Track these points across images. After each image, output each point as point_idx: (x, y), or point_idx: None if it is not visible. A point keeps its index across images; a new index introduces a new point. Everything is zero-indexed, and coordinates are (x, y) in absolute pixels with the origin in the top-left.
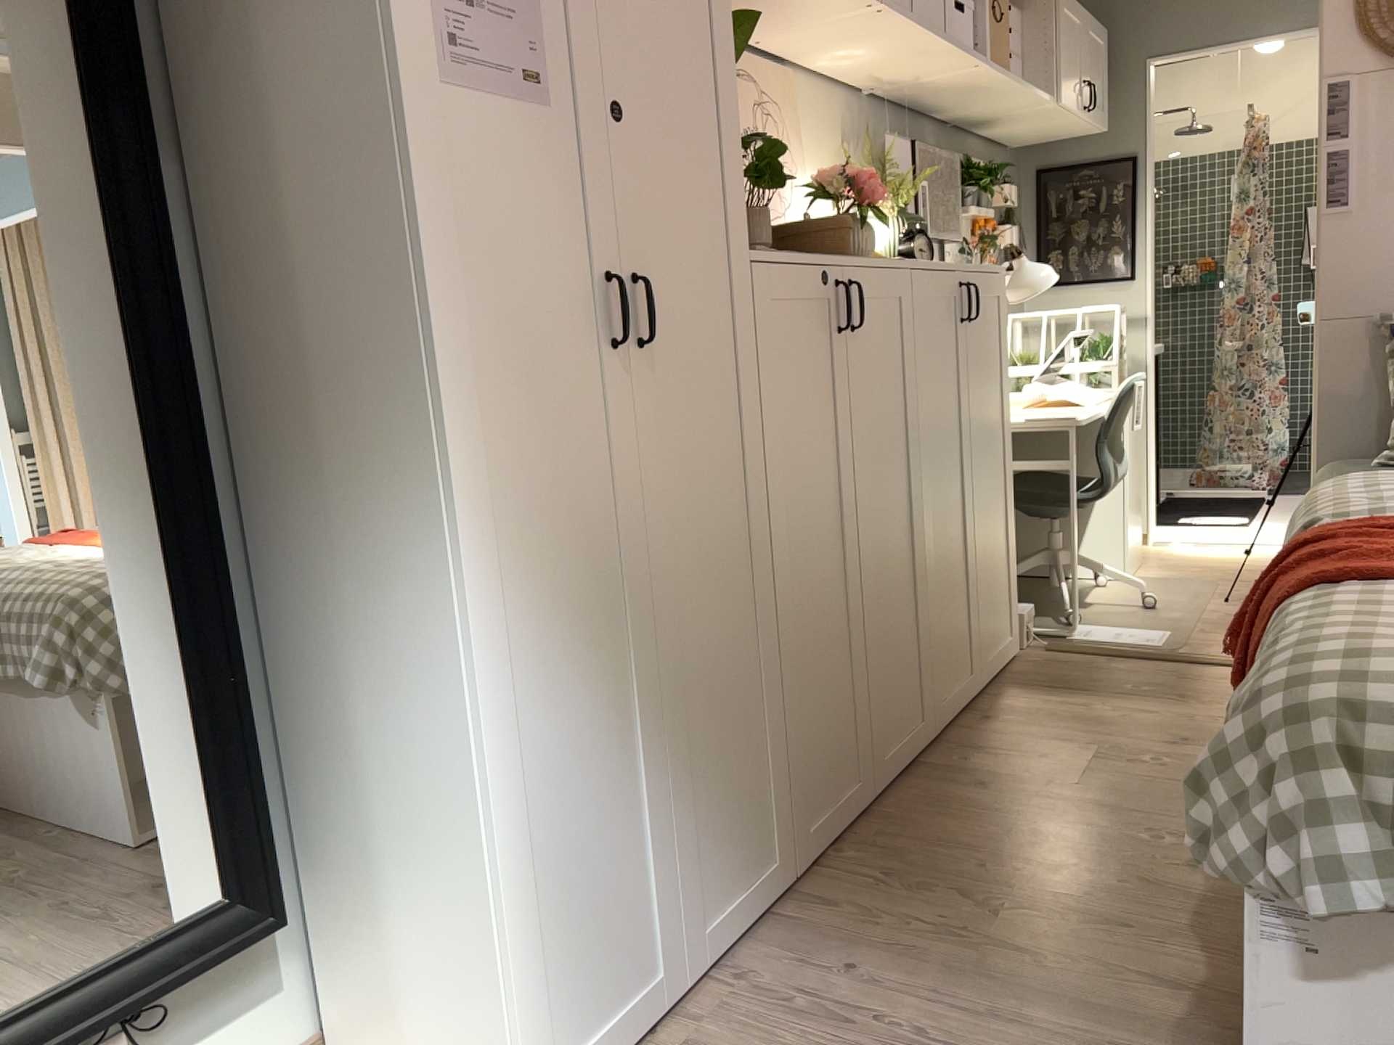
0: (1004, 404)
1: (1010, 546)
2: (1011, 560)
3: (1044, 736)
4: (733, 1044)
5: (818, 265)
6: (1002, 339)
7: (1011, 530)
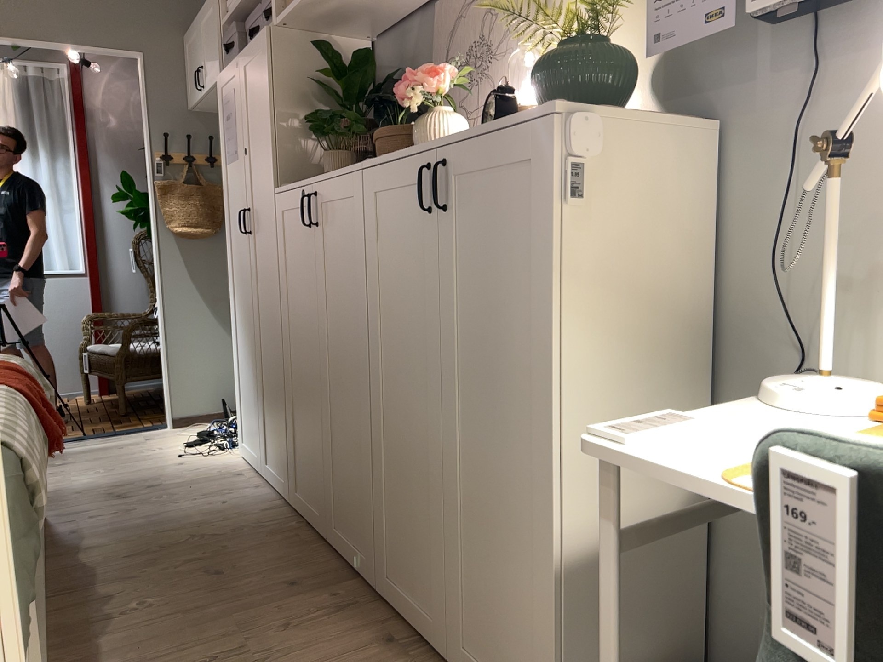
0: (552, 358)
1: (551, 603)
2: (556, 632)
3: (308, 654)
4: (230, 482)
5: (301, 189)
6: (552, 240)
7: (556, 580)
